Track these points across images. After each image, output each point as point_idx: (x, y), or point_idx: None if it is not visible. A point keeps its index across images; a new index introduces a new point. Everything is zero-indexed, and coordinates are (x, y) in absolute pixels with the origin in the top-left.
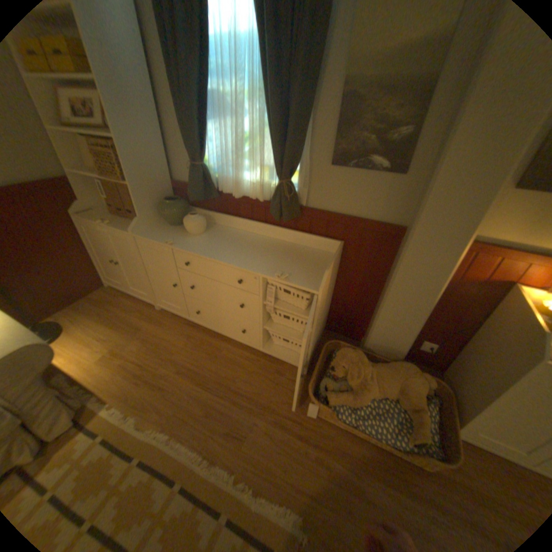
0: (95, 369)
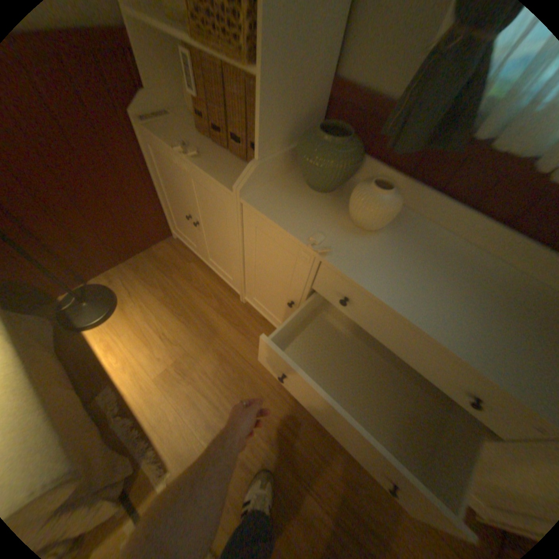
0: (154, 393)
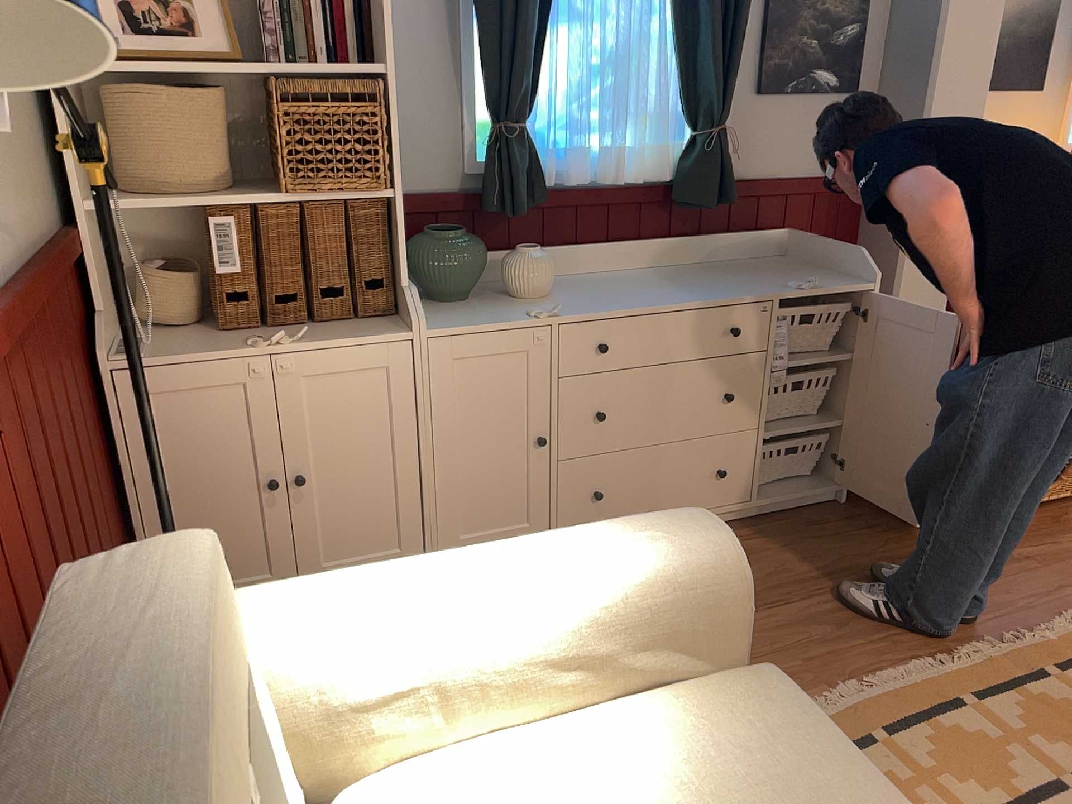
0: None
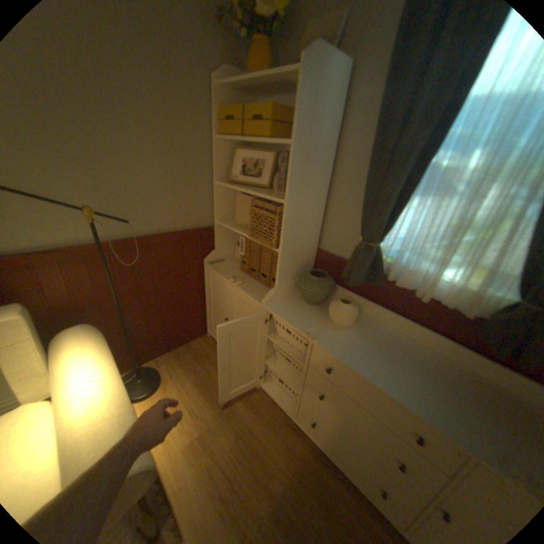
0: (180, 462)
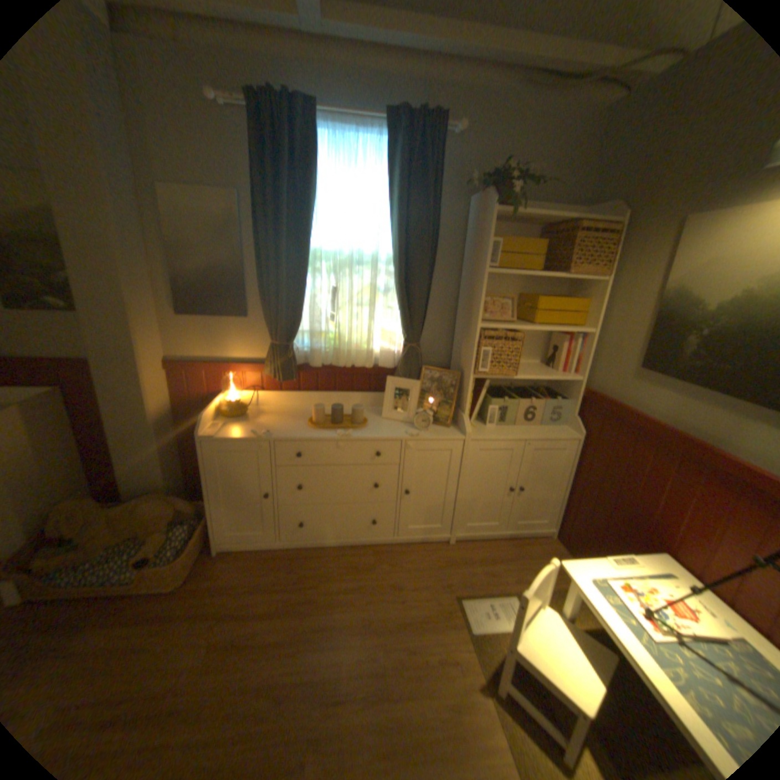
0: None
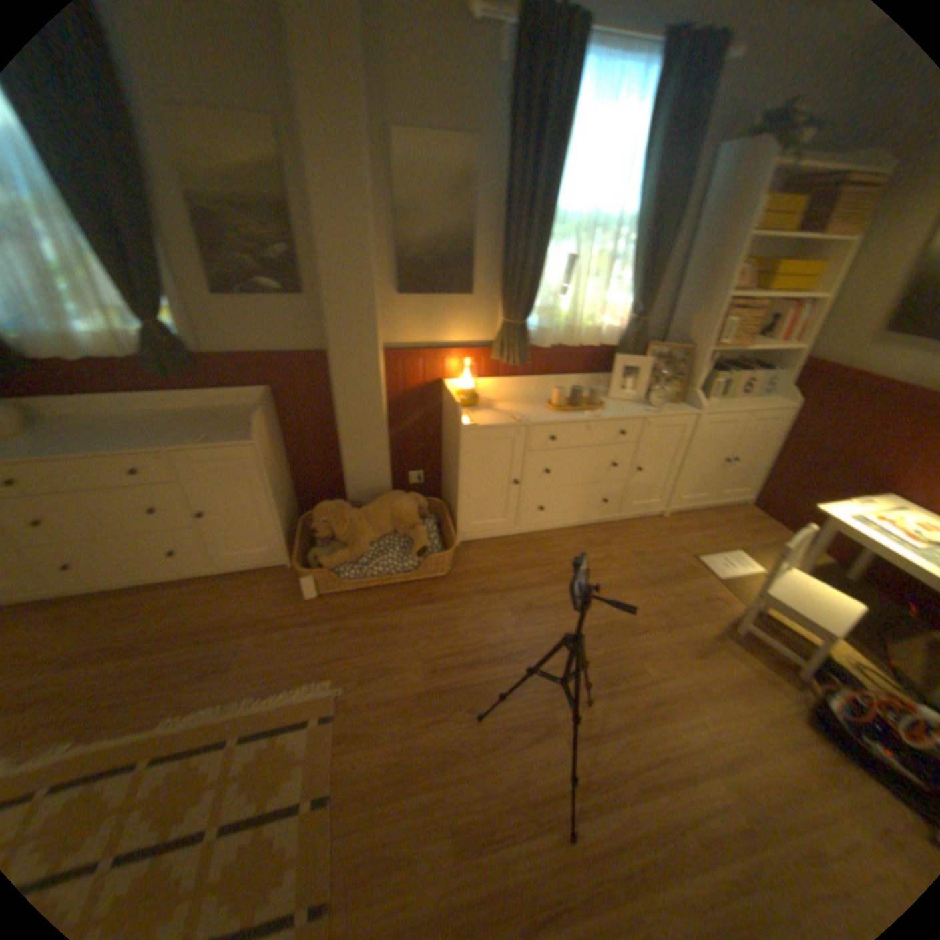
0: None
